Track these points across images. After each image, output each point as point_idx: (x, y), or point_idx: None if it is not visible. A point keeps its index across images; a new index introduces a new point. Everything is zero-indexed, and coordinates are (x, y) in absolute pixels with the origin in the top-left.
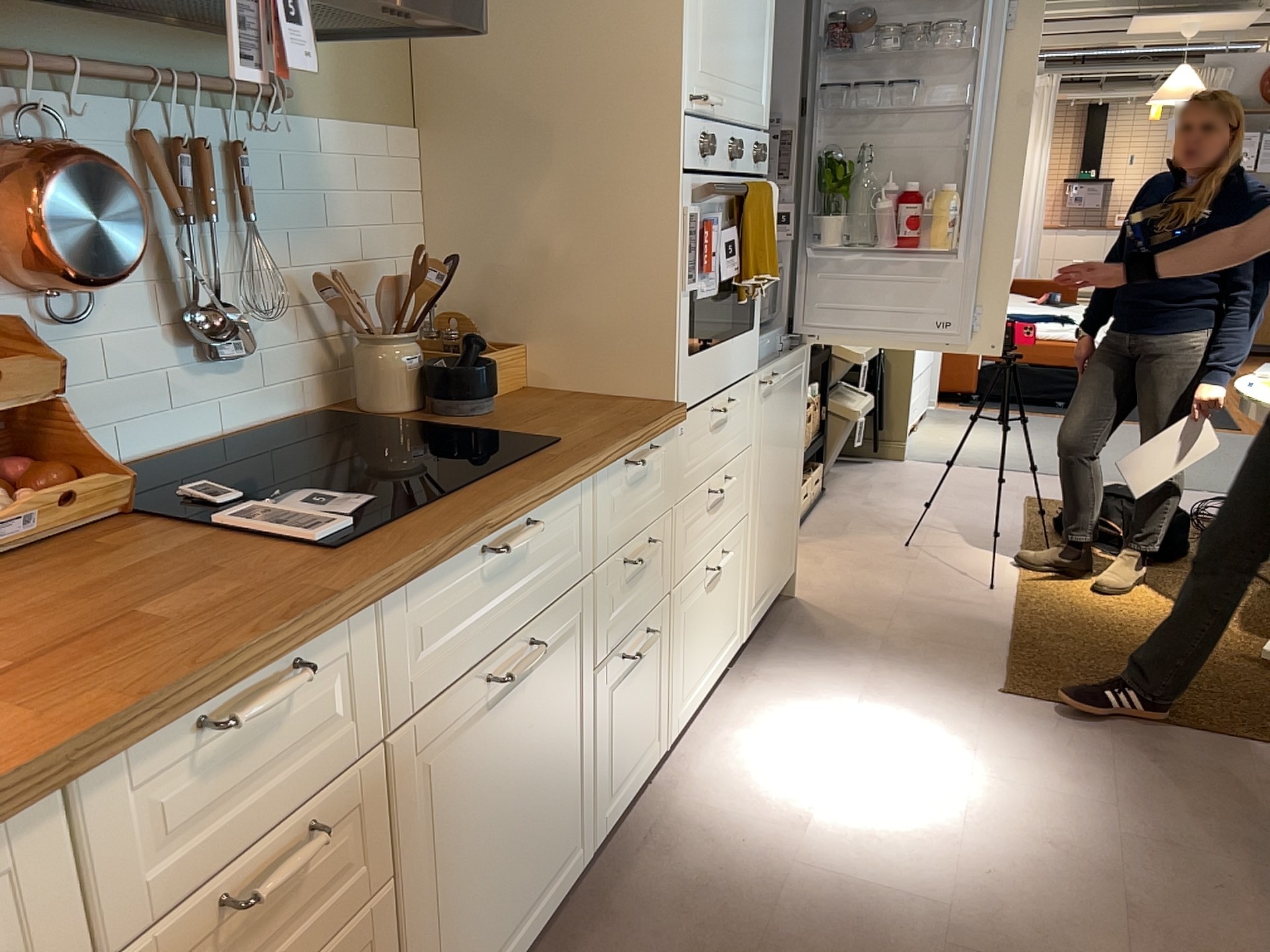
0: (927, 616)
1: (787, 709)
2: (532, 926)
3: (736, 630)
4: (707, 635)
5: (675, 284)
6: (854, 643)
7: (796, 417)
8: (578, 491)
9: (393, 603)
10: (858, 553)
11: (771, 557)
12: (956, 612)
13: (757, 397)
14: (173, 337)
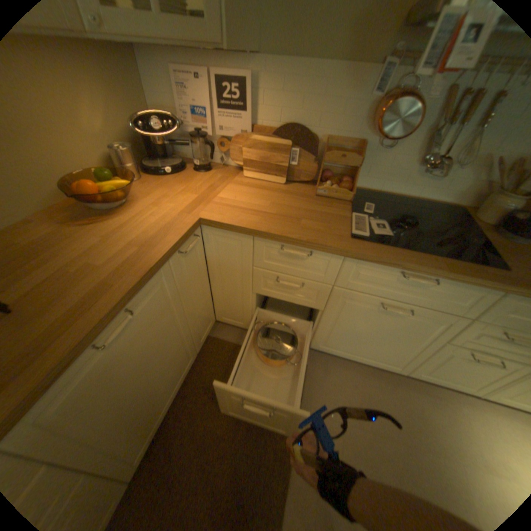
0: None
1: None
2: (368, 362)
3: None
4: None
5: None
6: None
7: None
8: (490, 291)
9: (354, 260)
10: None
11: None
12: None
13: None
14: (421, 161)
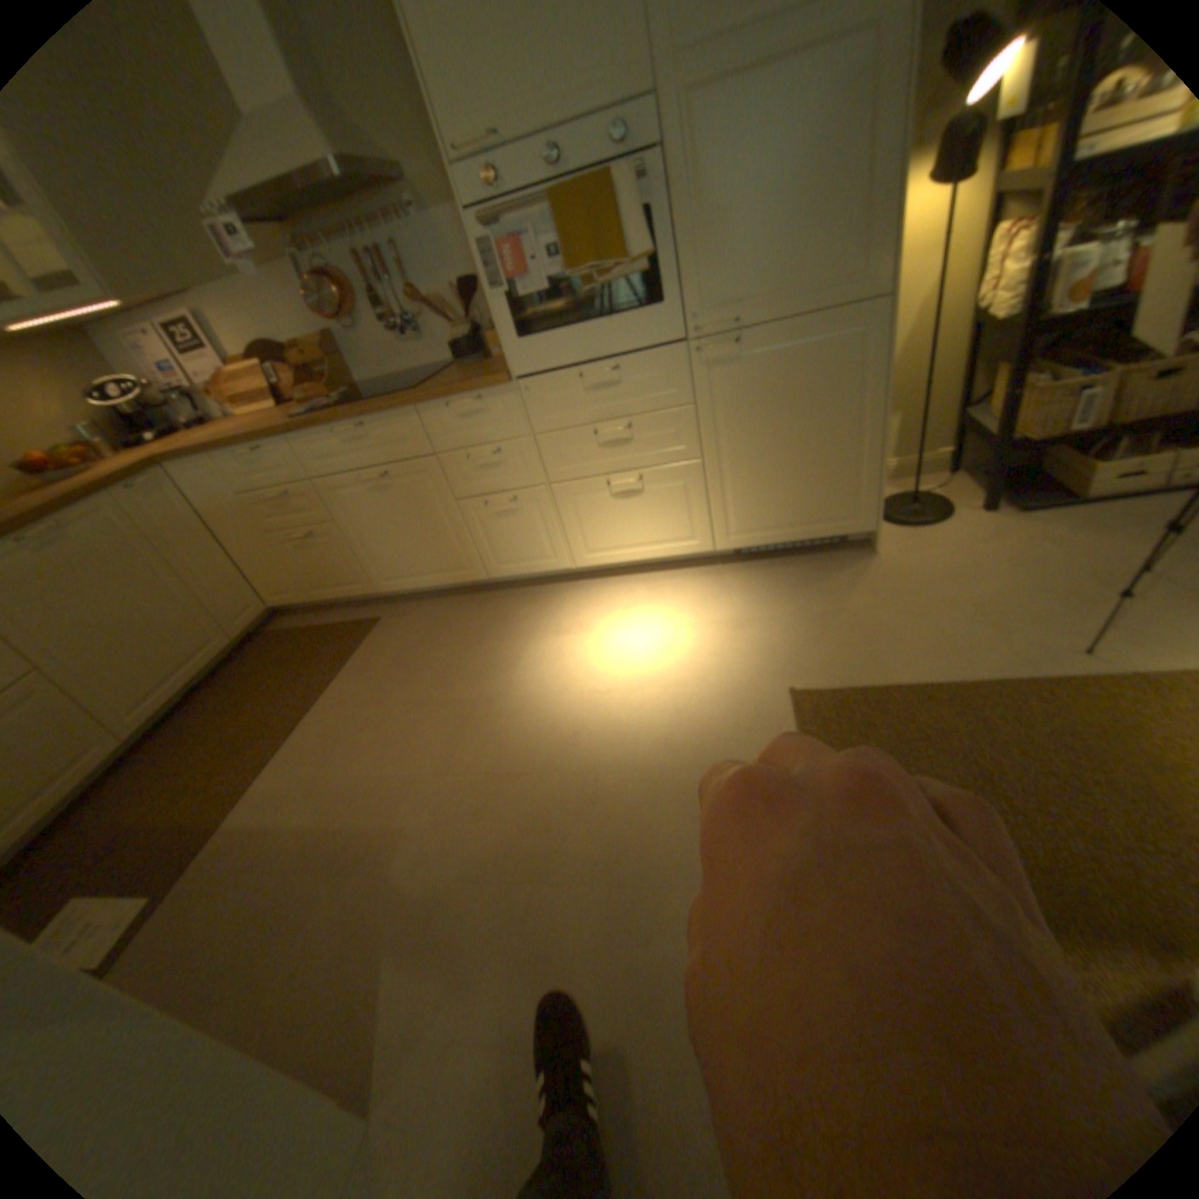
0: (930, 624)
1: (683, 599)
2: (440, 580)
3: (692, 536)
4: (625, 524)
5: (486, 289)
6: (817, 599)
7: (839, 379)
8: (404, 414)
9: (295, 438)
10: (1057, 551)
11: (777, 502)
12: (967, 640)
13: (693, 361)
14: (393, 328)
